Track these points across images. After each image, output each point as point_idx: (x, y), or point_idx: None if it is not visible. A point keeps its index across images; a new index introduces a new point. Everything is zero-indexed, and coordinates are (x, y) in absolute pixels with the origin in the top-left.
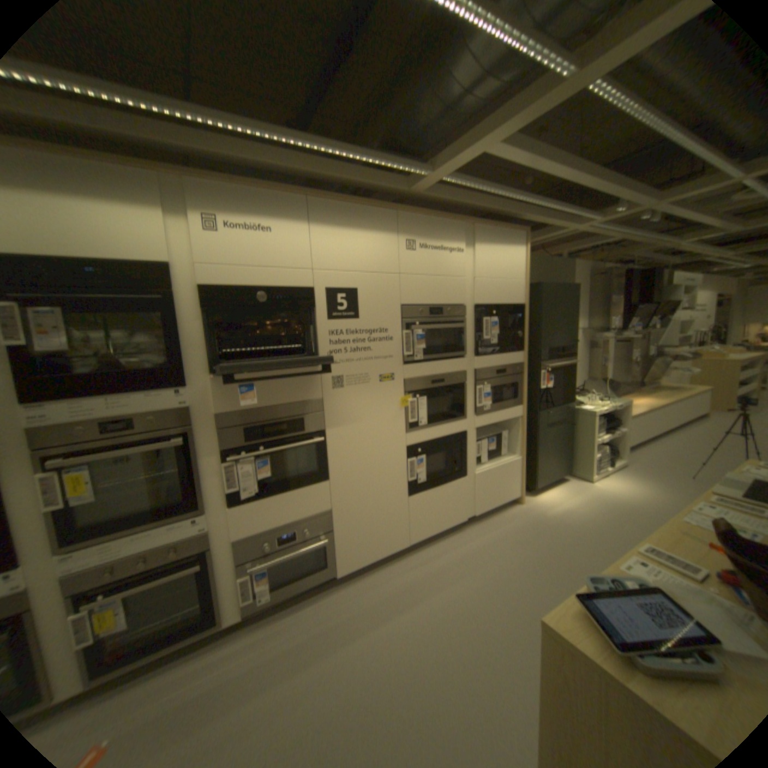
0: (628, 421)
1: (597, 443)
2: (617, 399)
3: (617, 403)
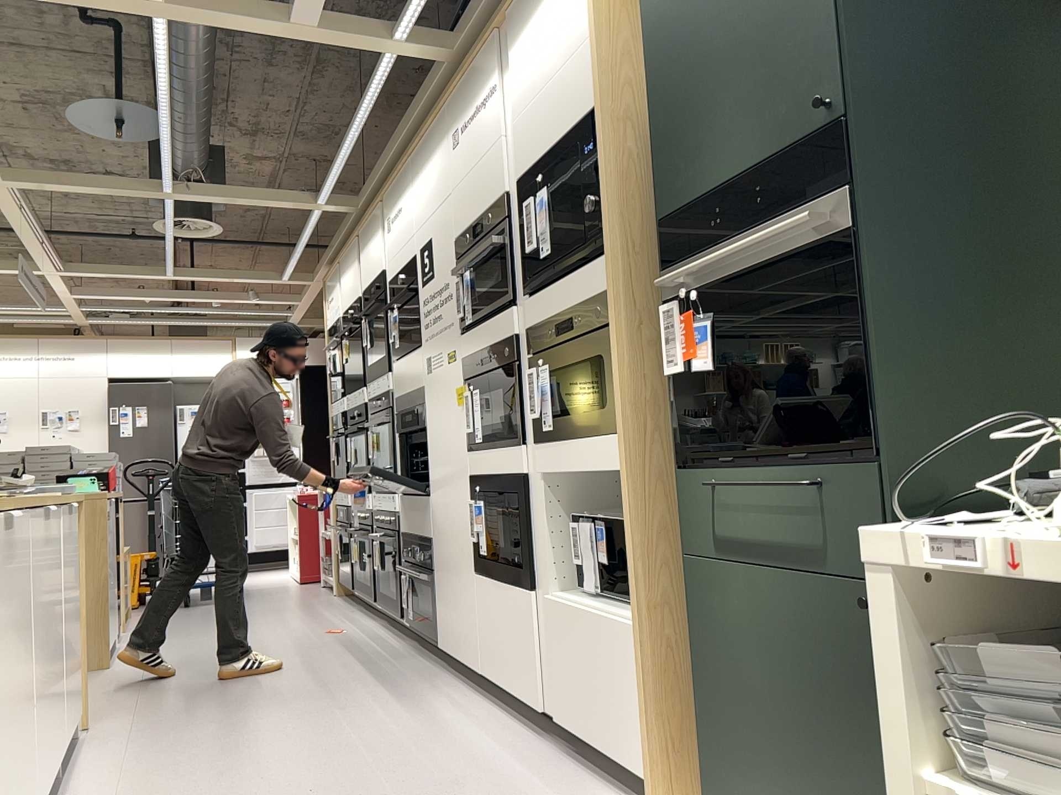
0: None
1: None
2: None
3: None
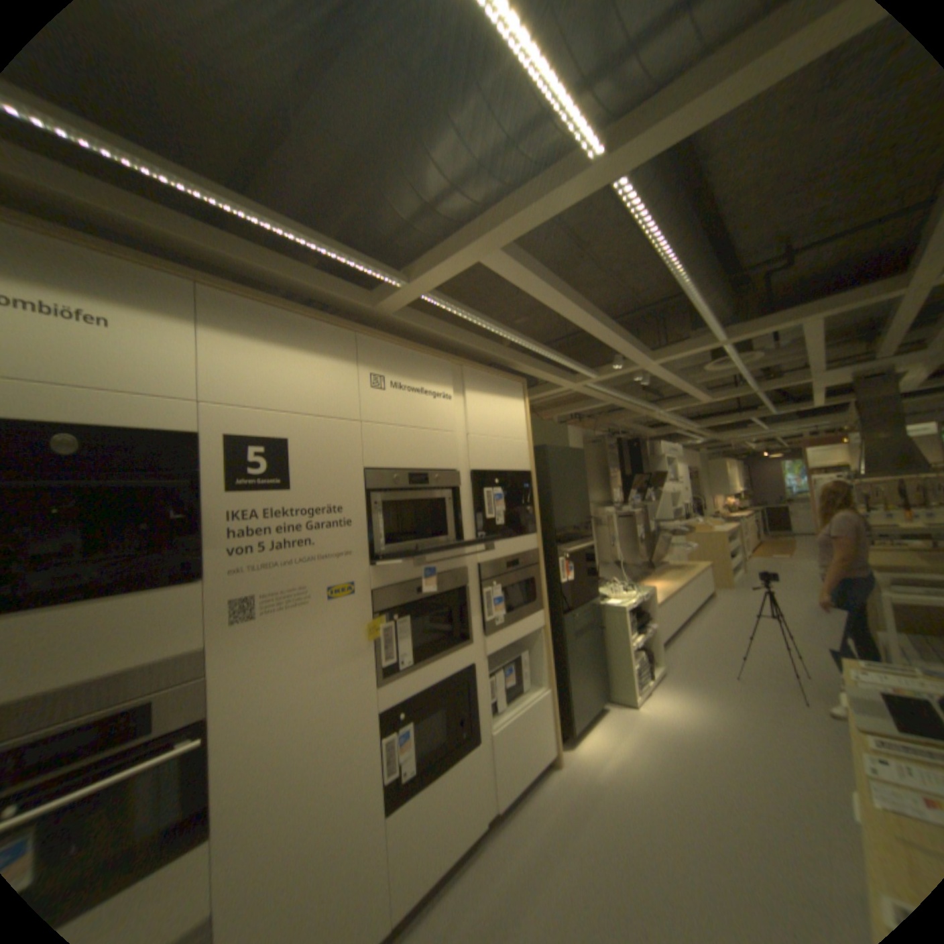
0: (656, 614)
1: (633, 649)
2: (639, 587)
3: (642, 593)
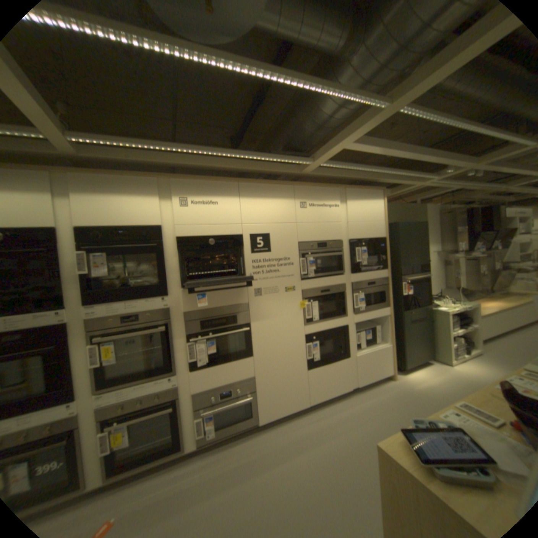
0: (479, 319)
1: (453, 335)
2: (468, 302)
3: (468, 306)
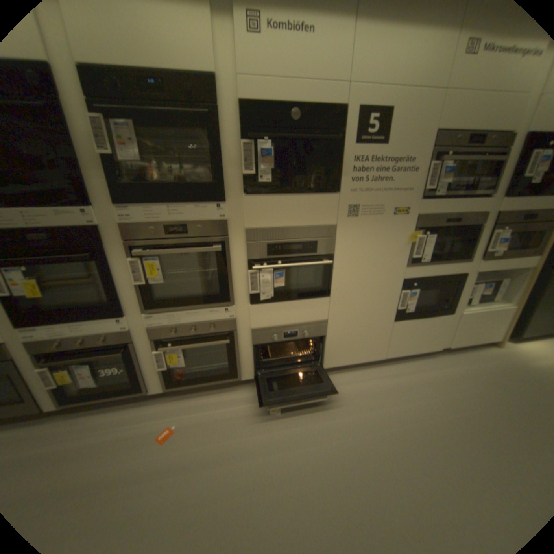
0: None
1: None
2: None
3: None
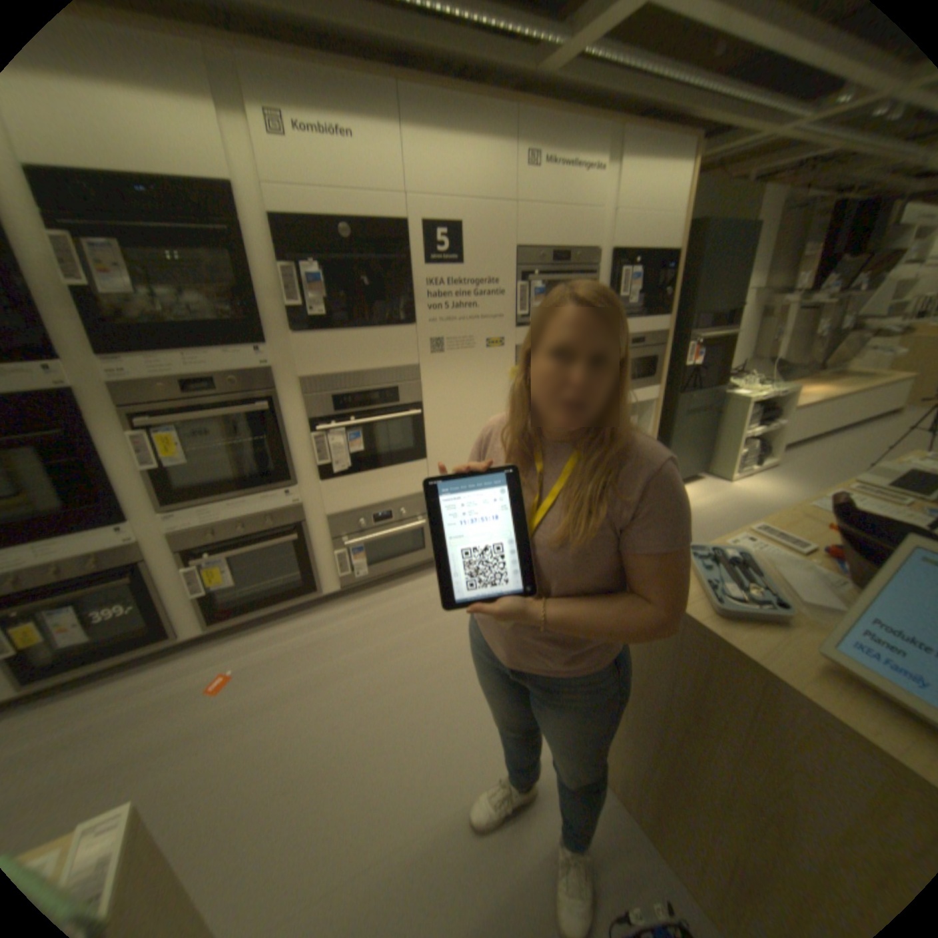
0: (791, 411)
1: (745, 435)
2: (783, 383)
3: (782, 388)
